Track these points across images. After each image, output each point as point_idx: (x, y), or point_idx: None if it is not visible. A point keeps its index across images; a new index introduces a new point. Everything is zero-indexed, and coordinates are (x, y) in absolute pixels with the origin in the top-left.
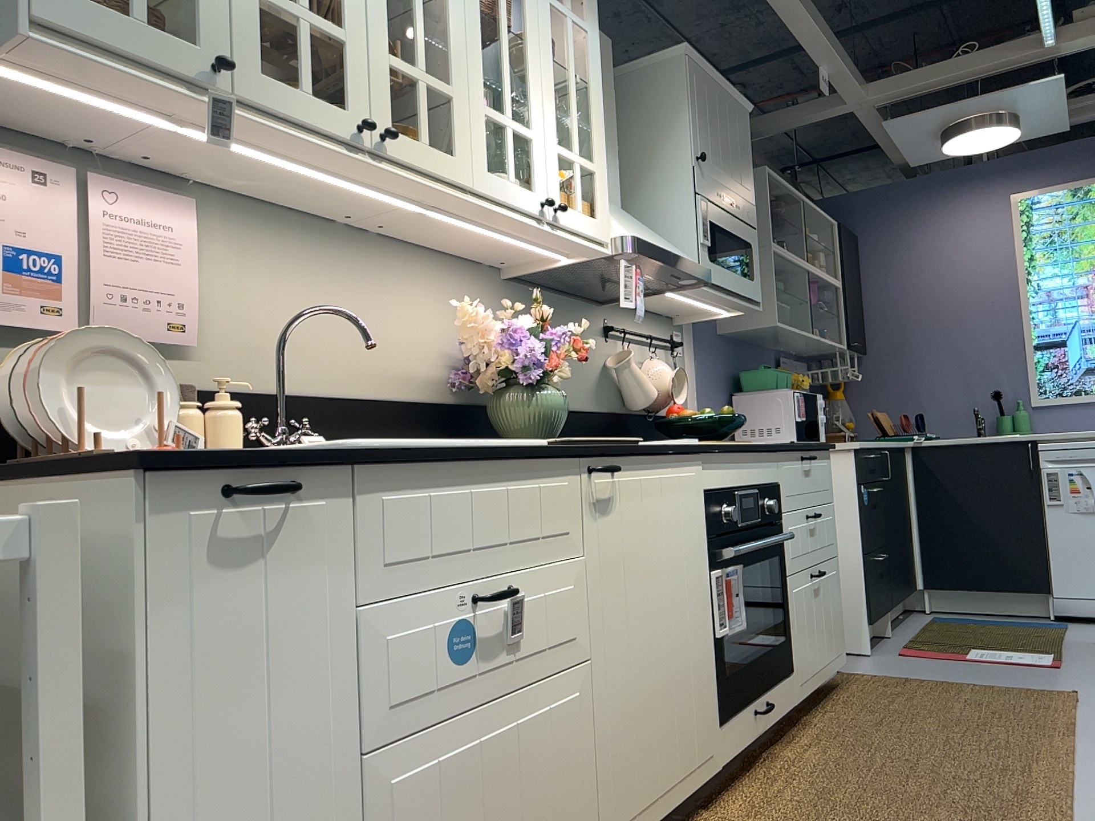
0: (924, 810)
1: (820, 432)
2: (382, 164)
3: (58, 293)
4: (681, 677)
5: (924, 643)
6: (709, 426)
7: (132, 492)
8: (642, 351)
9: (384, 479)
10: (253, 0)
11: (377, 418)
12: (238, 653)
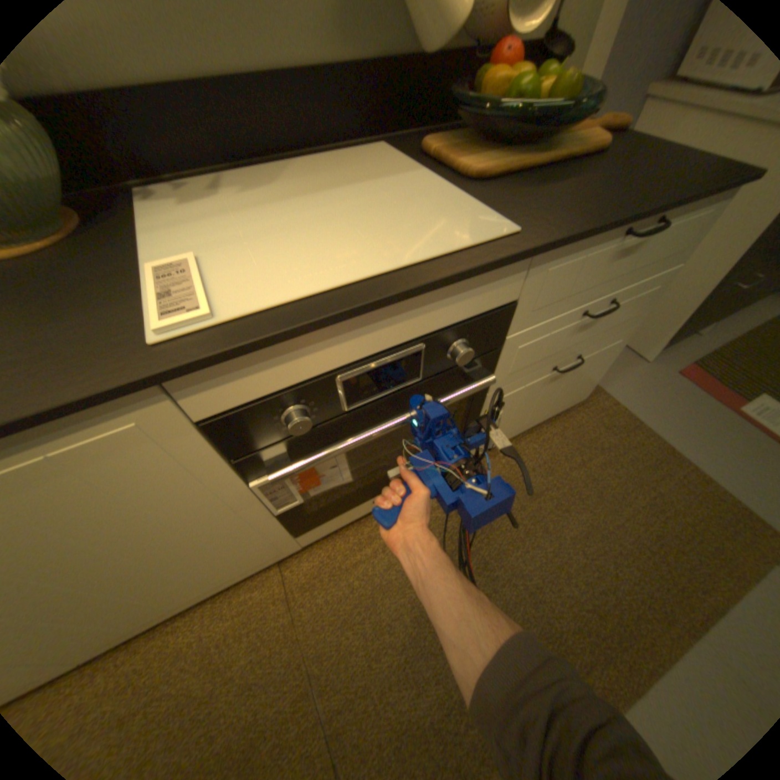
0: (423, 678)
1: None
2: None
3: None
4: (183, 565)
5: (720, 364)
6: (511, 112)
7: None
8: None
9: None
10: None
11: None
12: None
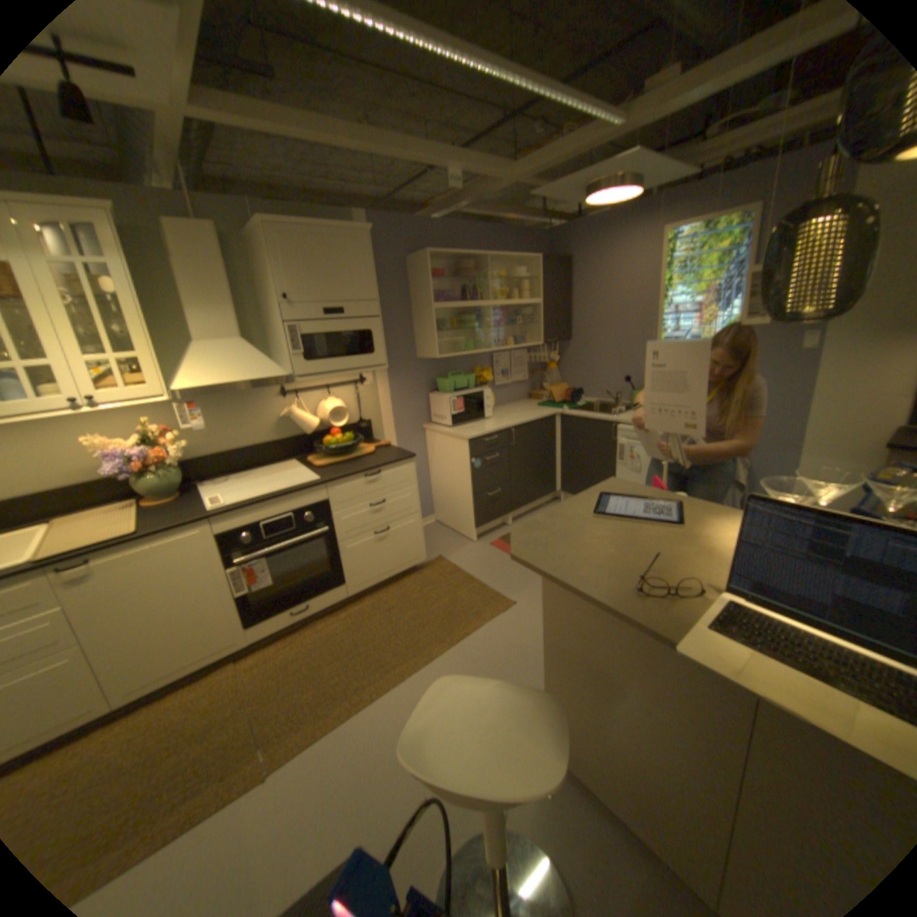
0: (306, 691)
1: (483, 415)
2: None
3: None
4: (189, 626)
5: None
6: (332, 450)
7: None
8: (322, 396)
9: None
10: None
11: (64, 498)
12: None
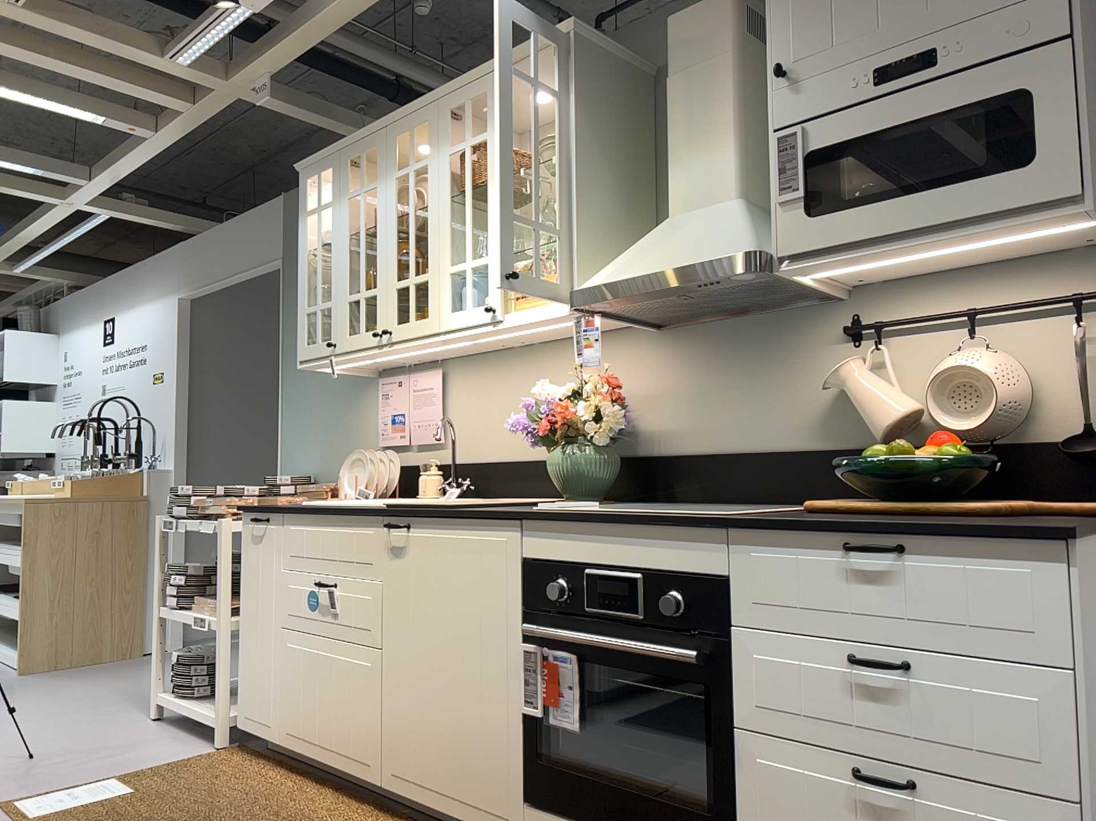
0: None
1: None
2: (391, 347)
3: (402, 429)
4: (466, 716)
5: None
6: (872, 473)
7: (243, 517)
8: (961, 339)
9: (292, 520)
10: (345, 305)
11: (529, 473)
12: (256, 572)
